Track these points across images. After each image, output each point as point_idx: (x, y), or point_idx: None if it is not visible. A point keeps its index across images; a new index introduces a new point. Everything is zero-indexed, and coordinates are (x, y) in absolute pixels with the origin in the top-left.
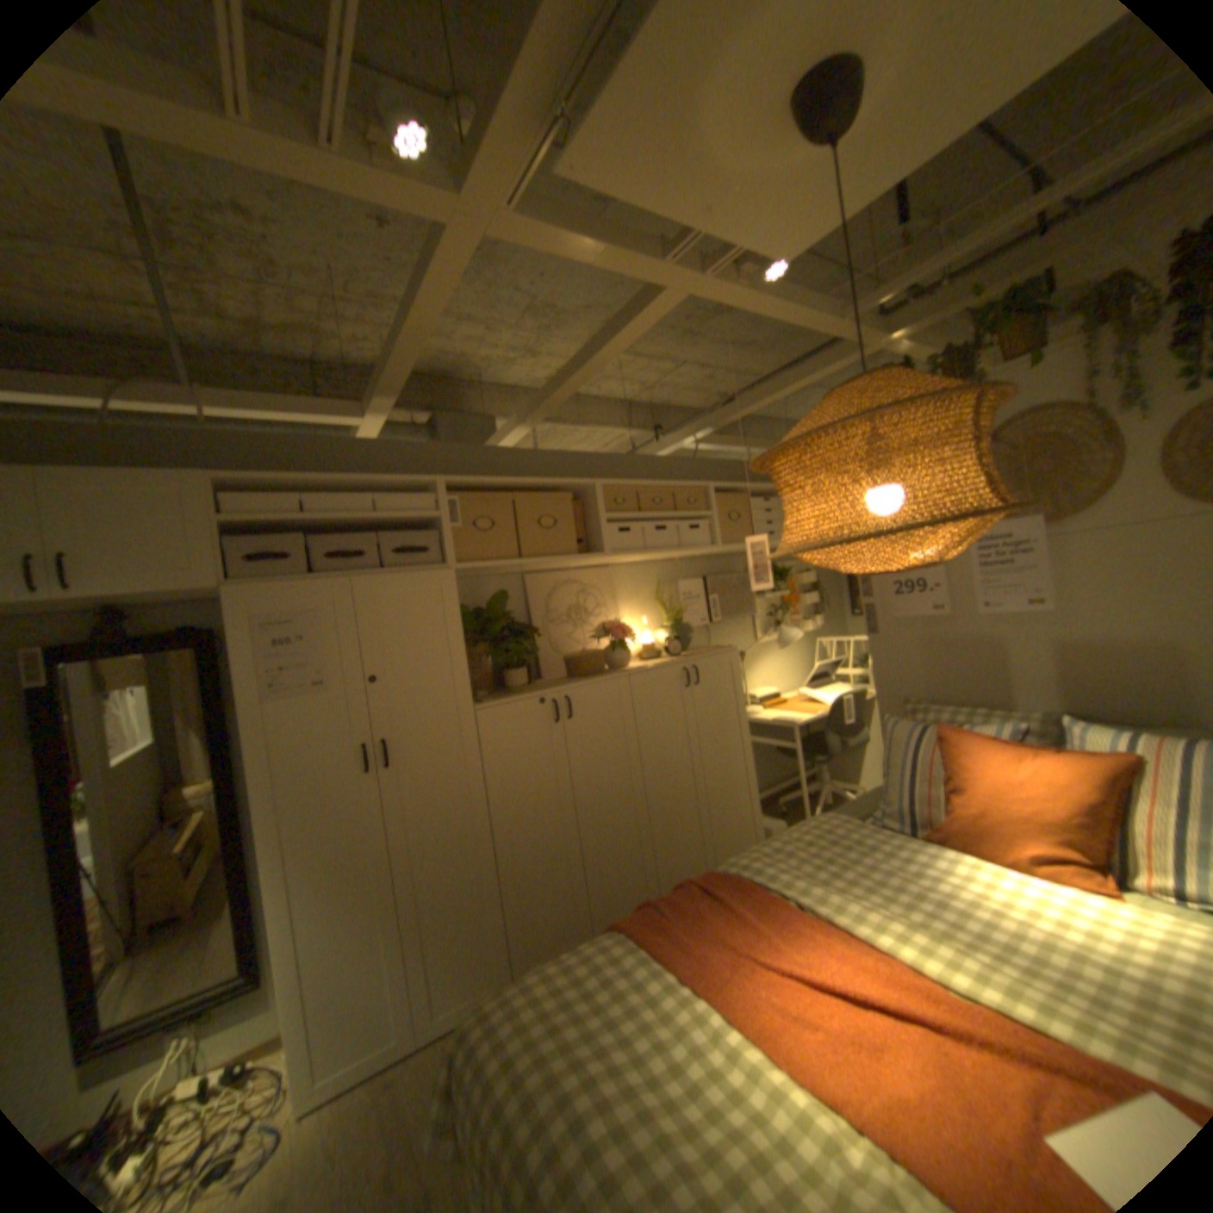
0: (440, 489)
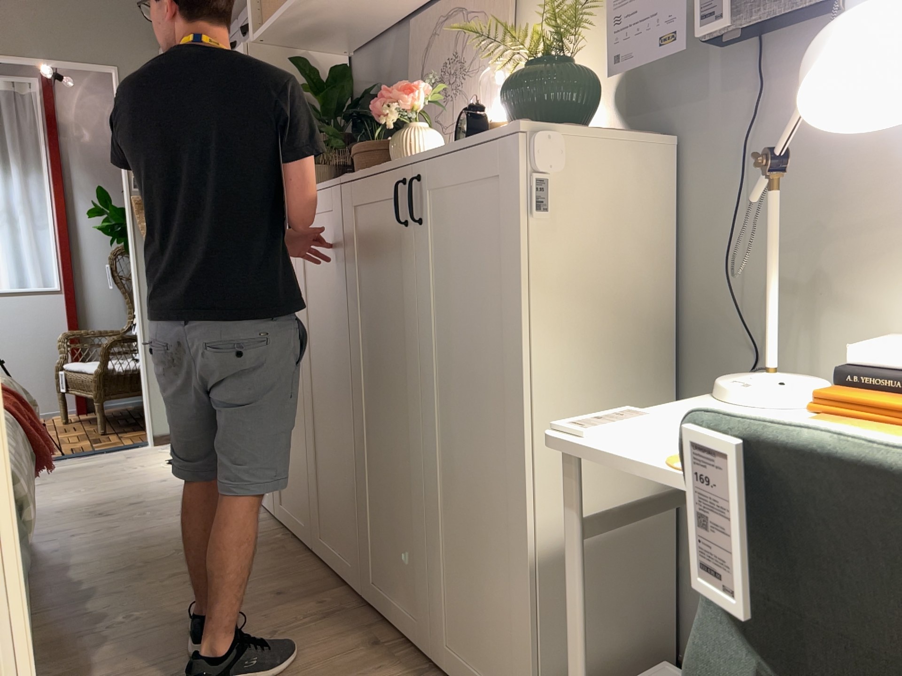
0: None
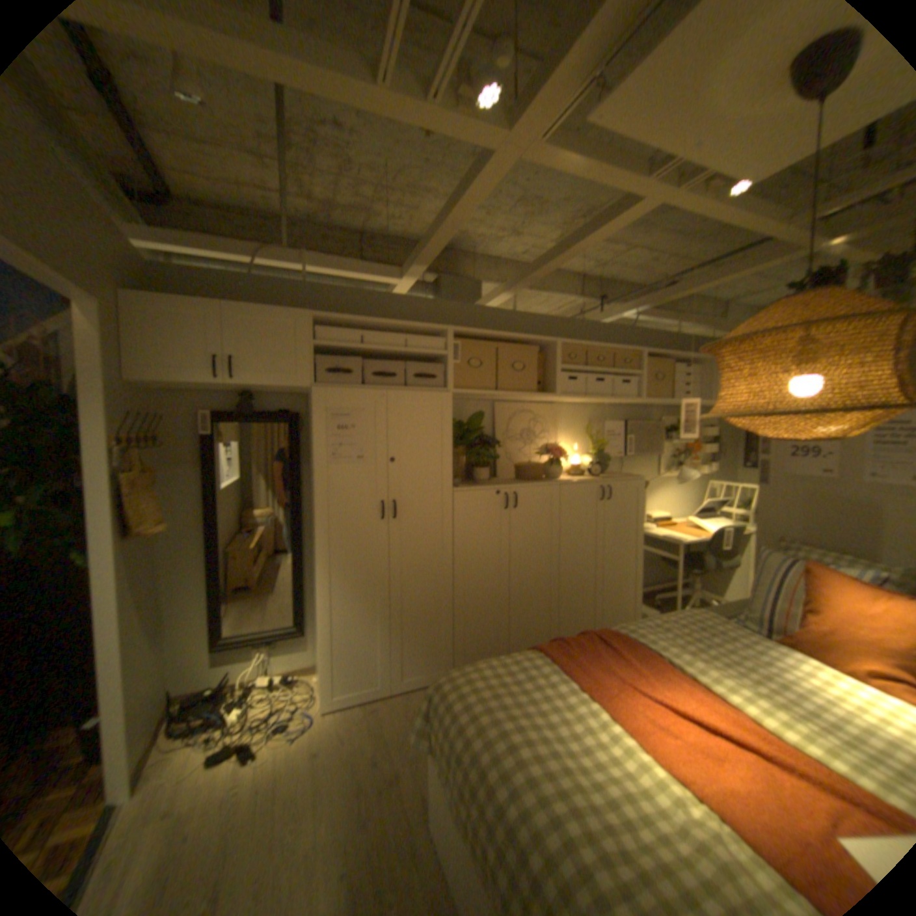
0: (449, 337)
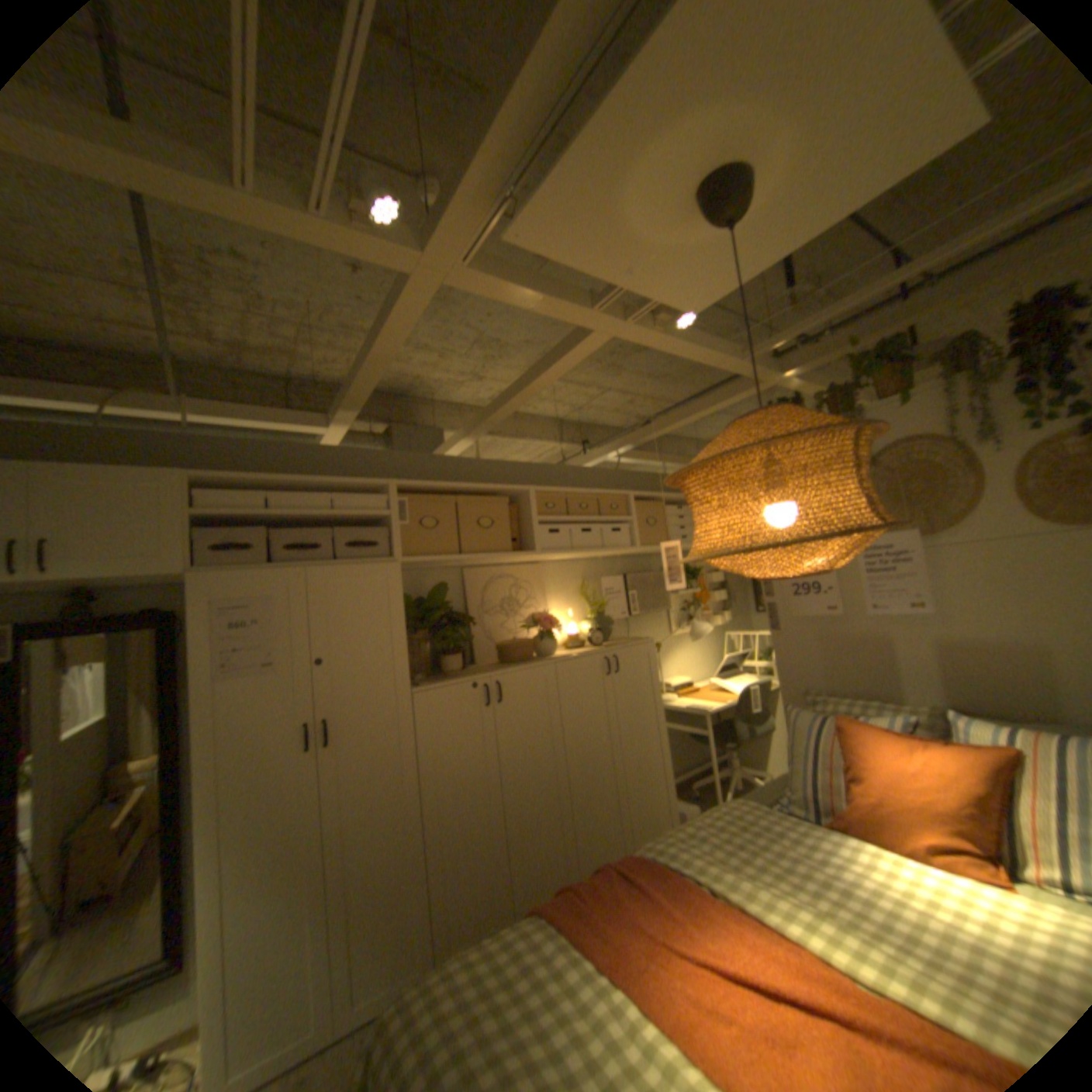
0: (391, 491)
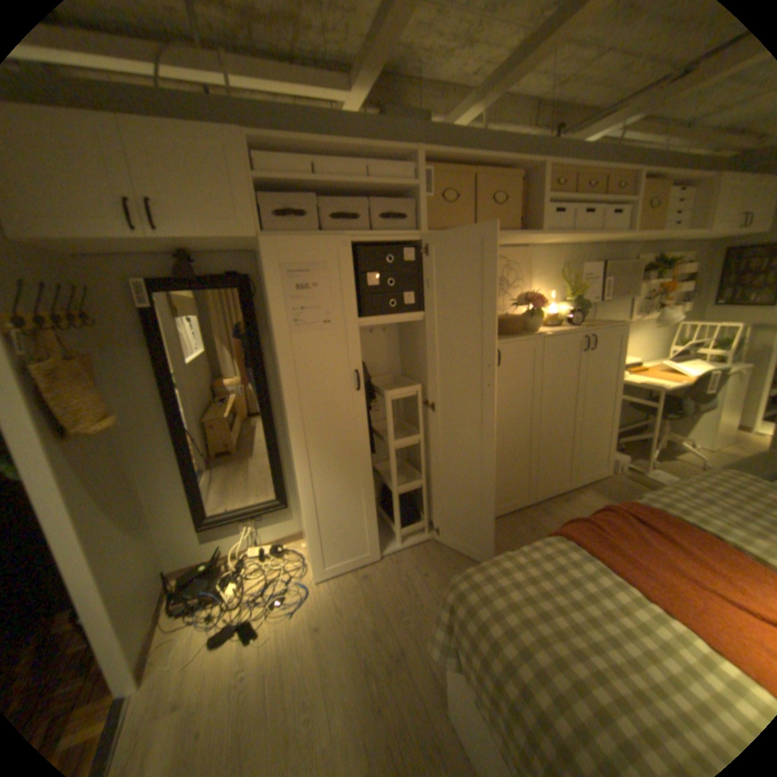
0: (421, 159)
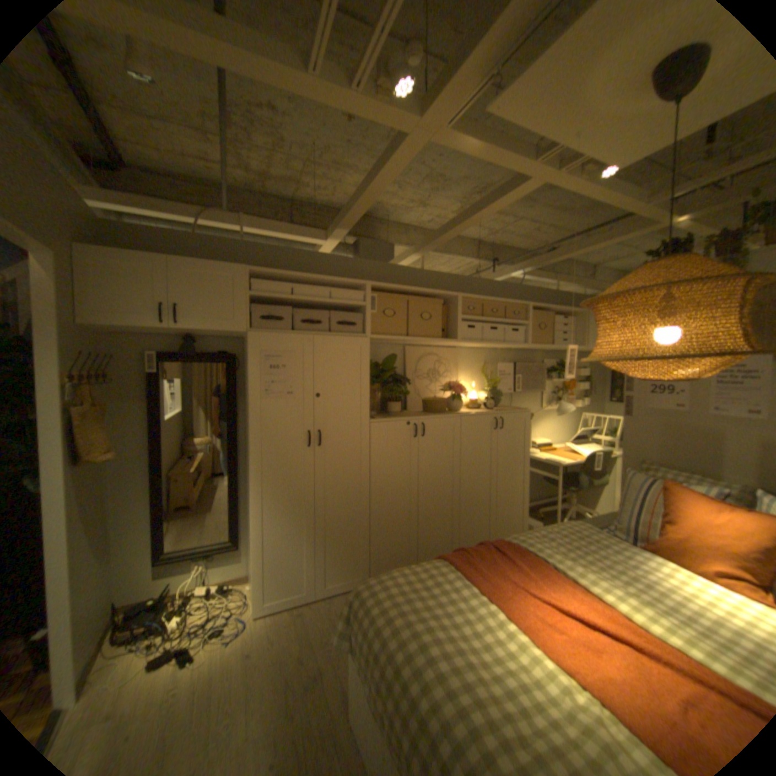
0: (368, 290)
